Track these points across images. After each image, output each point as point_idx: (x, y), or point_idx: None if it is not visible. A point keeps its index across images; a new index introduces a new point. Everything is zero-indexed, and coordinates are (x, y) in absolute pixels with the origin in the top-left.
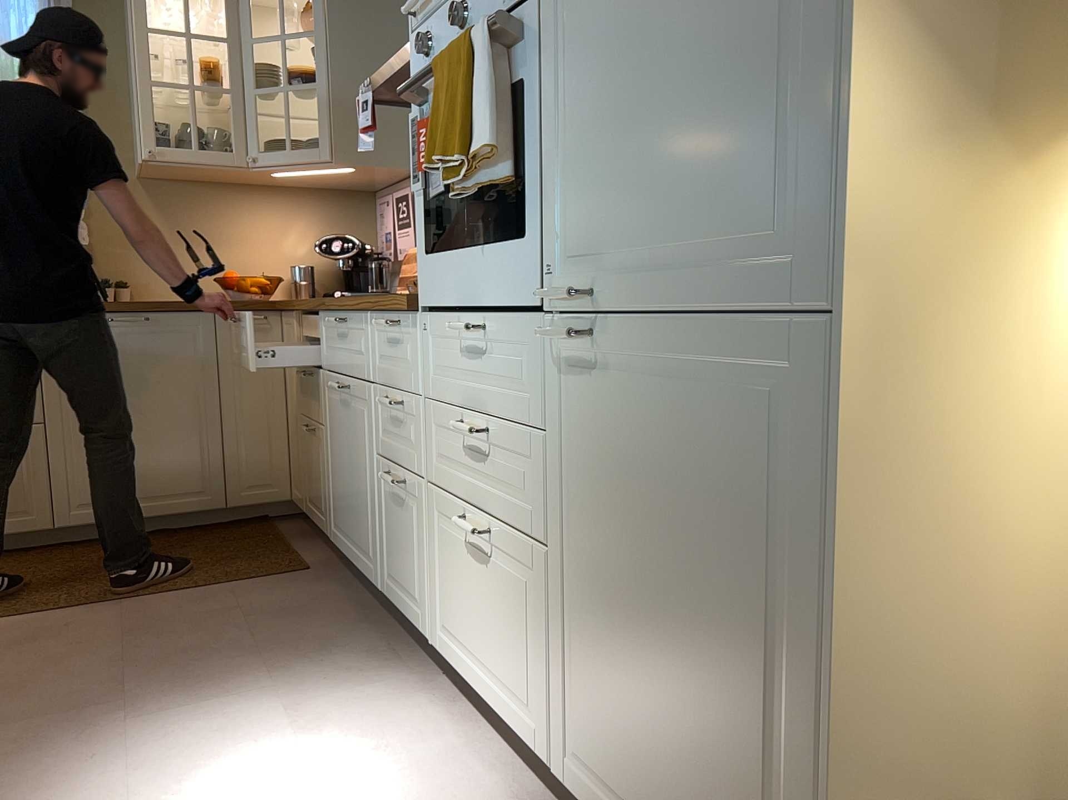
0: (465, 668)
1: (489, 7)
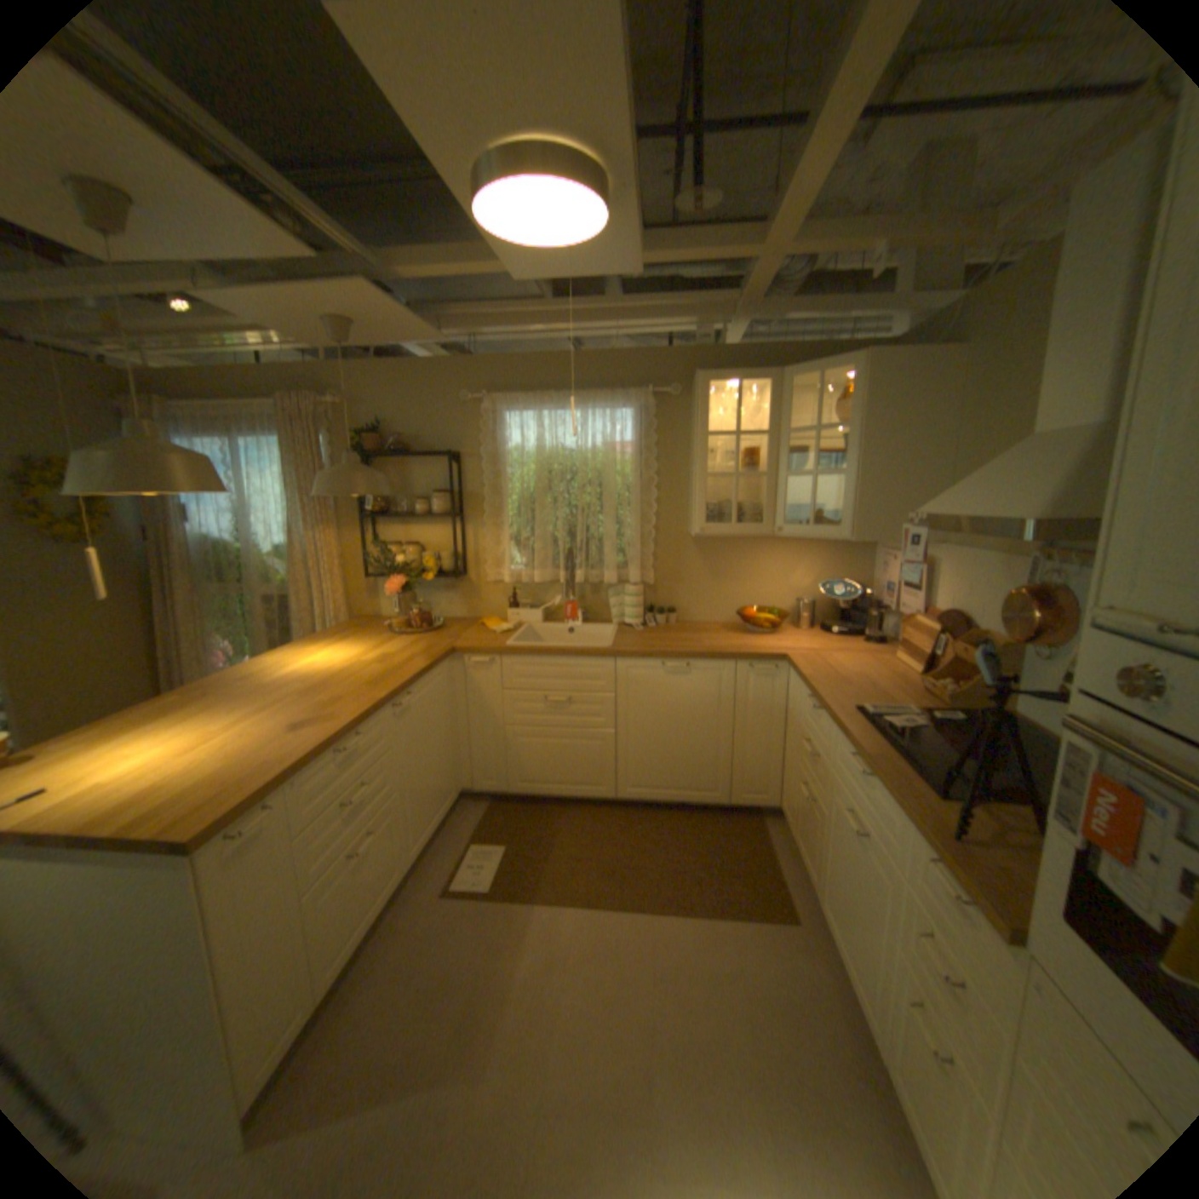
0: None
1: None
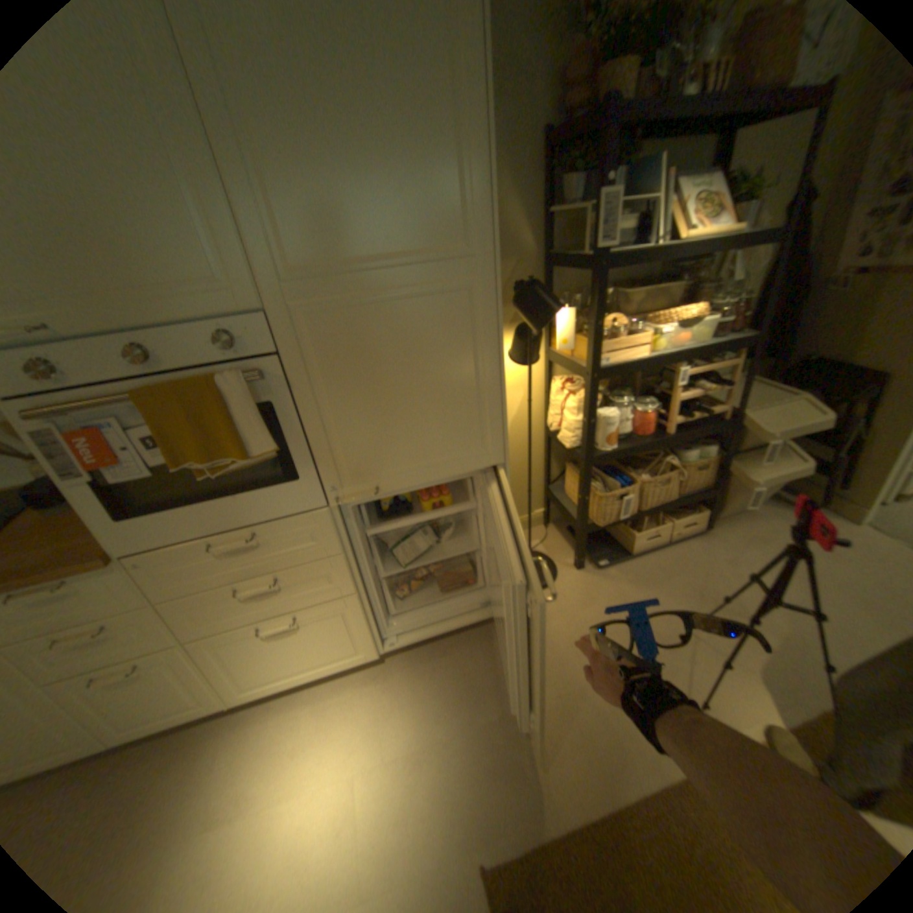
0: (274, 688)
1: (181, 353)
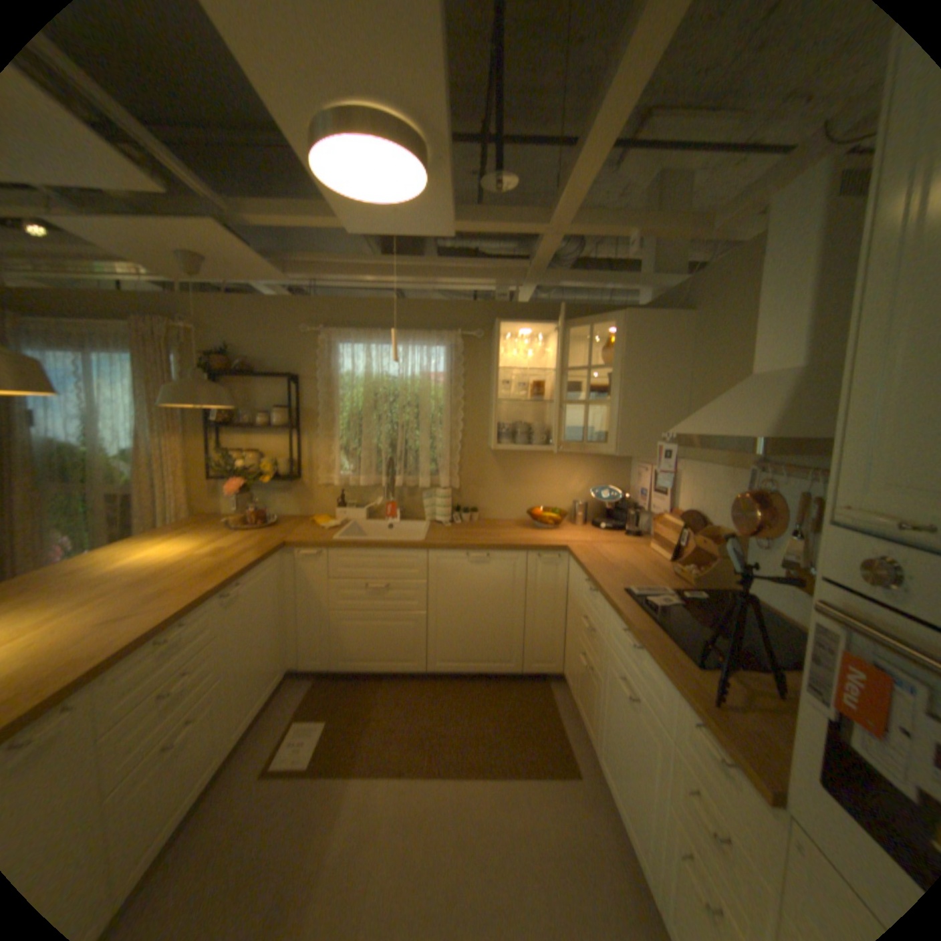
0: None
1: None
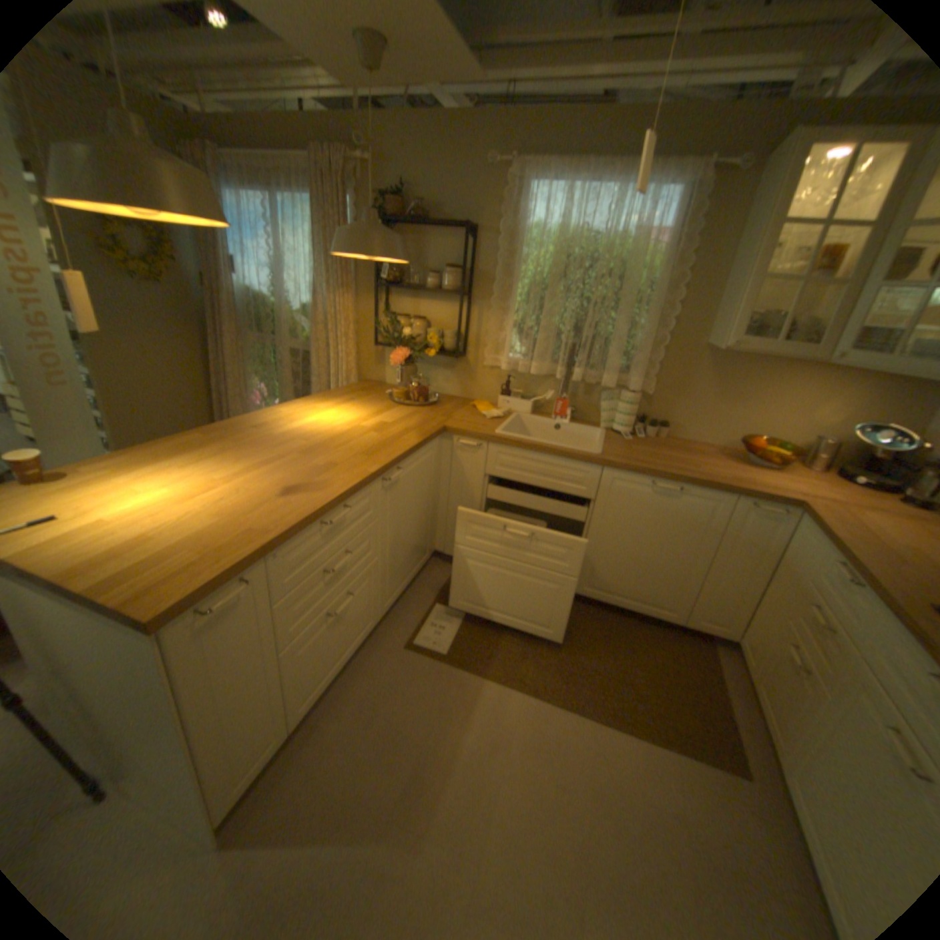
0: None
1: None
